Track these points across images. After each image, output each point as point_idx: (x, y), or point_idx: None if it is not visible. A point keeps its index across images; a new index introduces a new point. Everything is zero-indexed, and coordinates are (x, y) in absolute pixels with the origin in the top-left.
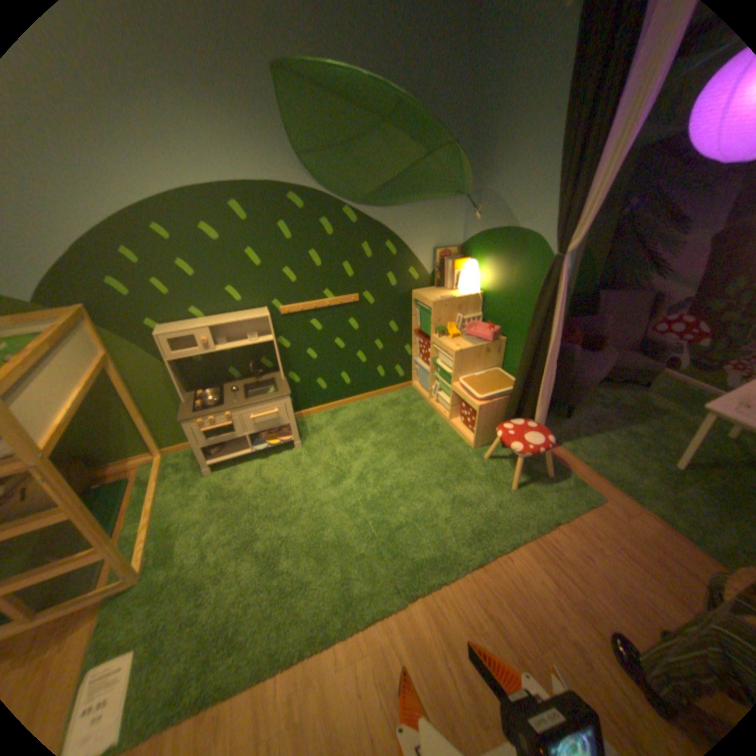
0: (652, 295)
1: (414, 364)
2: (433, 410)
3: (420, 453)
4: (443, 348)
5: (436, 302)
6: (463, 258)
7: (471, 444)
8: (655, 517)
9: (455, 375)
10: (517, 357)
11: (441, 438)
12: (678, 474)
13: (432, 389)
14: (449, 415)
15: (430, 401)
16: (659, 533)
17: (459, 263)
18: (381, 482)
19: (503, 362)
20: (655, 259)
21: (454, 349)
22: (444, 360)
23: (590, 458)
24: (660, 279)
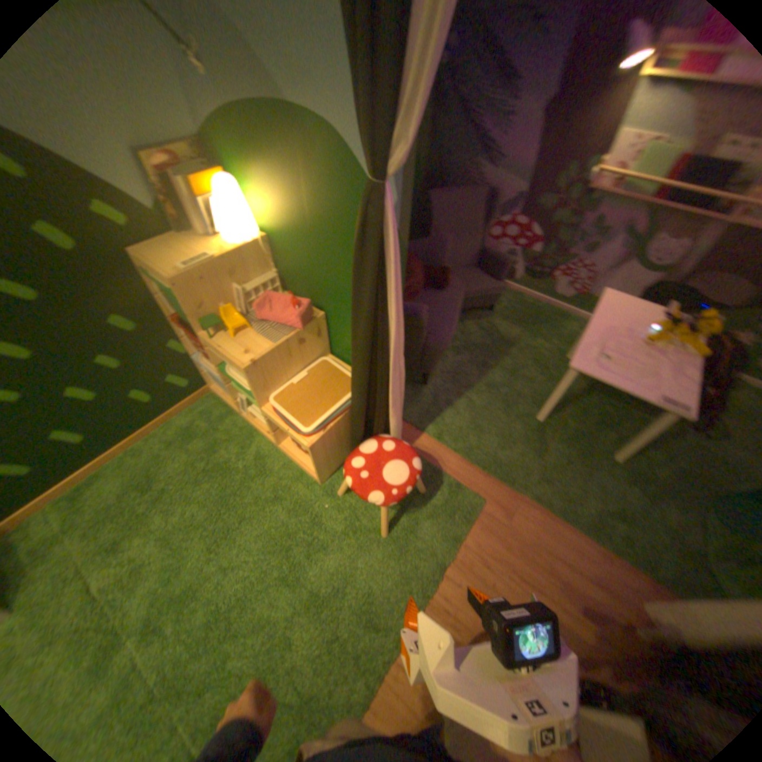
0: (485, 192)
1: (200, 363)
2: (252, 430)
3: (245, 524)
4: (223, 358)
5: (176, 277)
6: (207, 167)
7: (316, 480)
8: (532, 502)
9: (261, 397)
10: (347, 339)
11: (273, 480)
12: (540, 428)
13: (239, 401)
14: (275, 441)
15: (243, 416)
16: (539, 525)
17: (201, 181)
18: (187, 623)
19: (331, 344)
20: (484, 139)
21: (241, 362)
22: (236, 372)
23: (458, 441)
24: (491, 167)
